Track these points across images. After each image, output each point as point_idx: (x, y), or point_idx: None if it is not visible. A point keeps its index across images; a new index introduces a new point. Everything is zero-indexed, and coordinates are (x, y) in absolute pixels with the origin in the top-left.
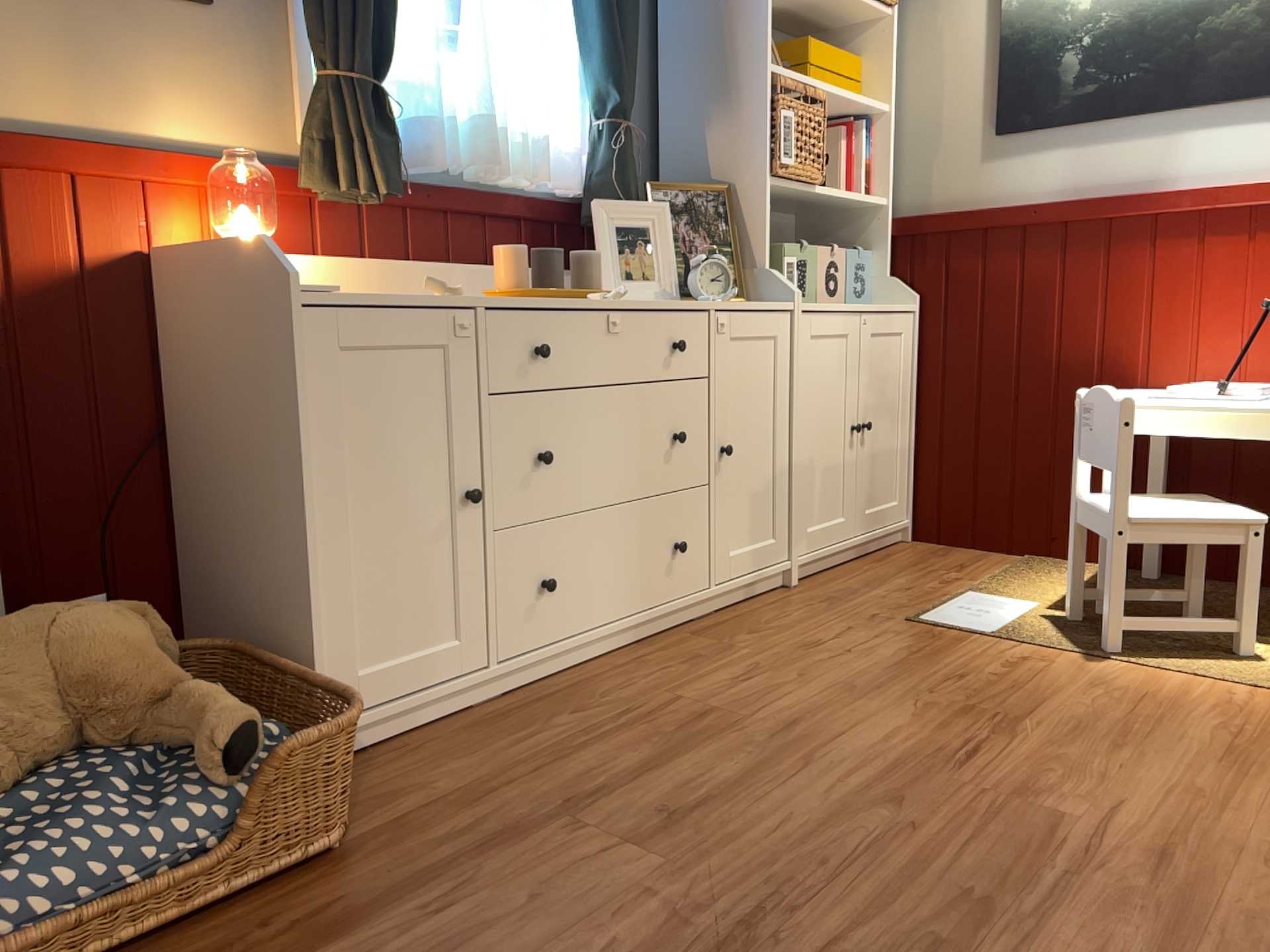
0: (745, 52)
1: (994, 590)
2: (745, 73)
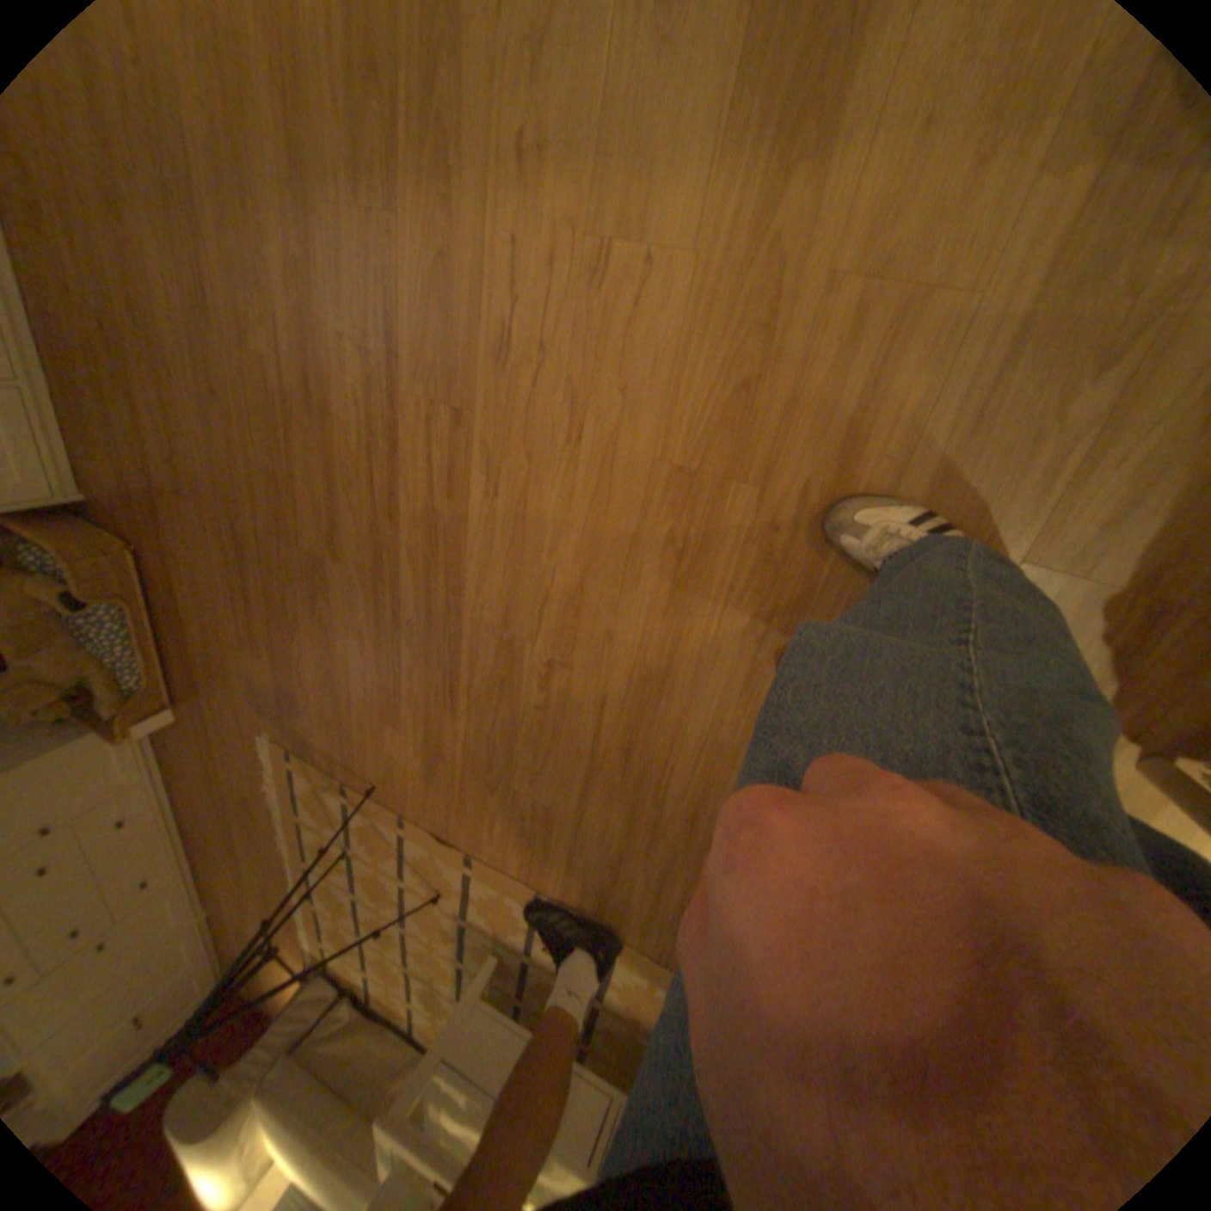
0: None
1: None
2: None
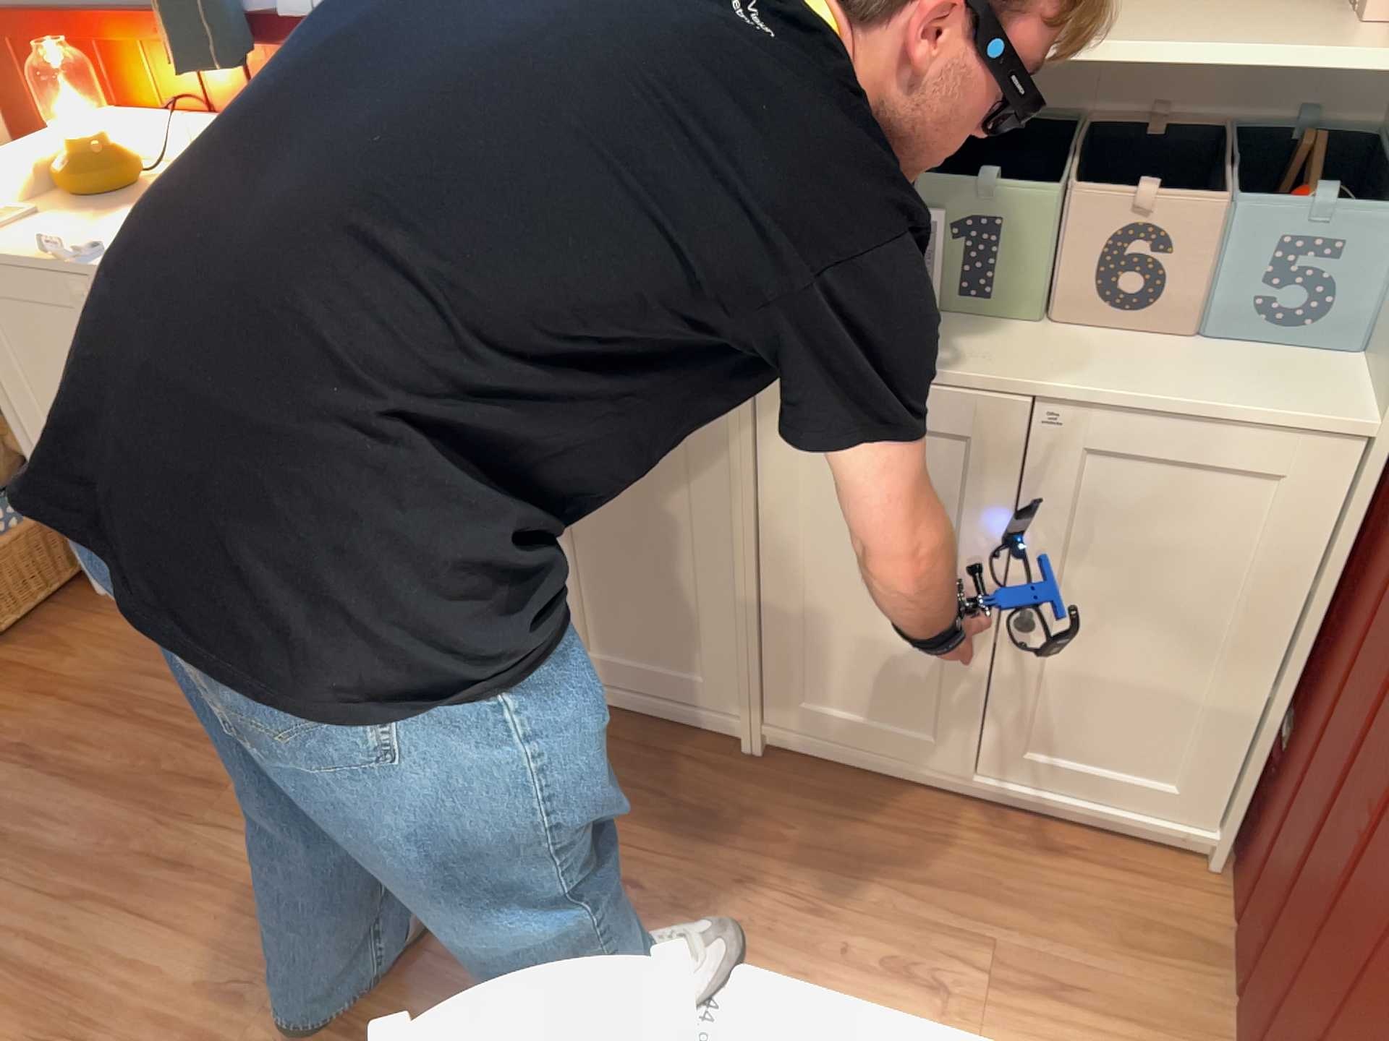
0: None
1: None
2: None
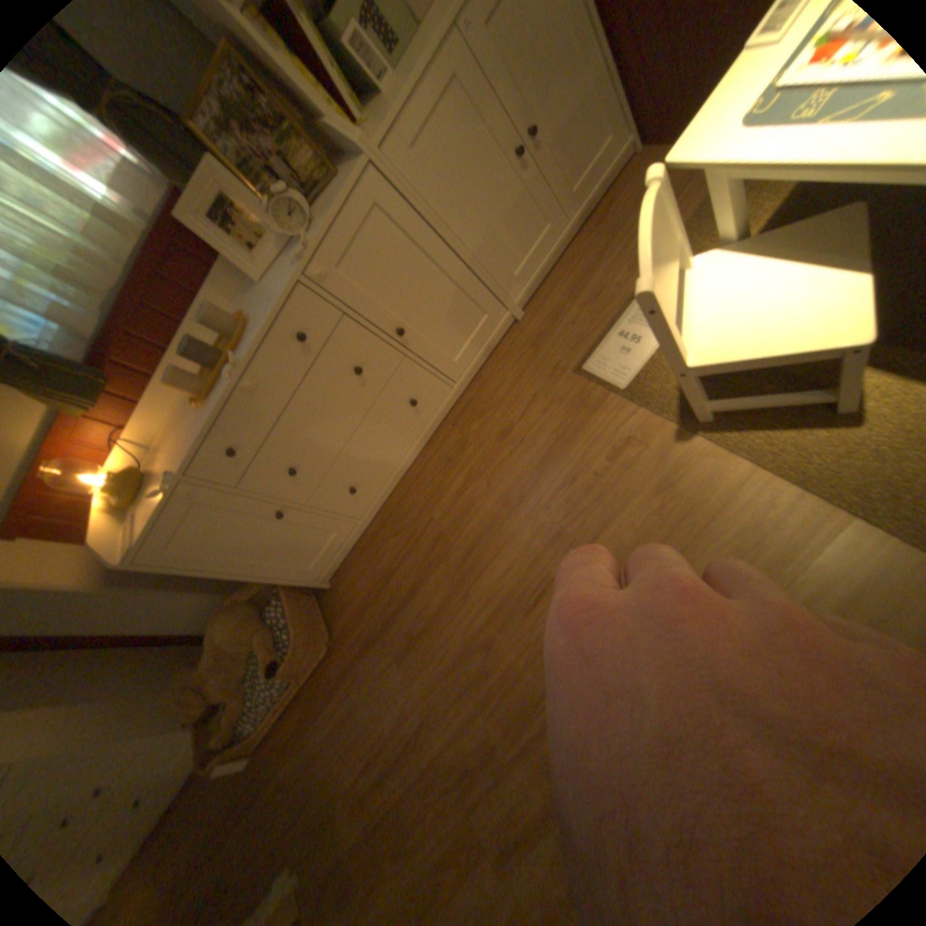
0: None
1: None
2: None
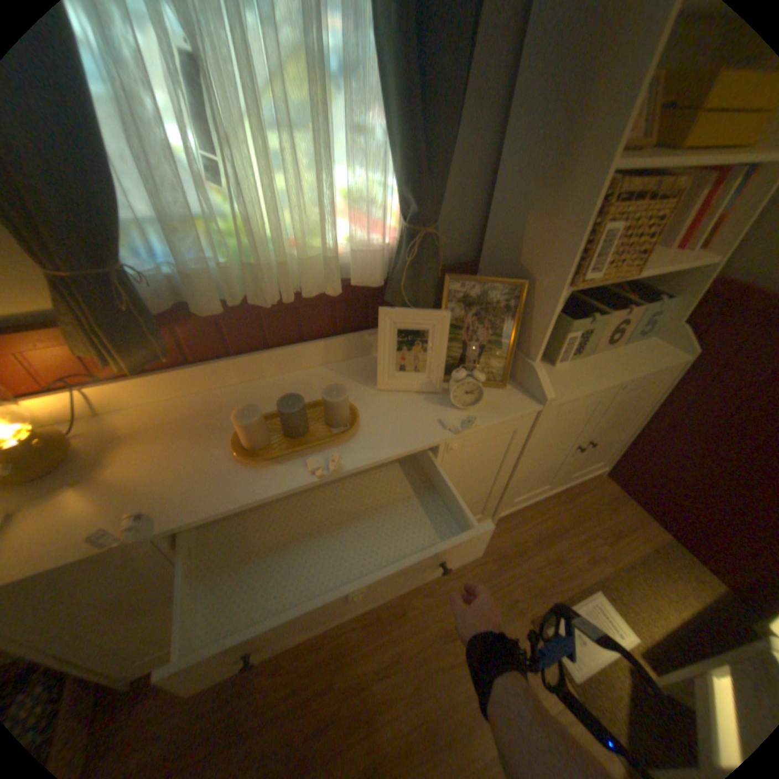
0: (595, 134)
1: (619, 599)
2: (586, 162)
